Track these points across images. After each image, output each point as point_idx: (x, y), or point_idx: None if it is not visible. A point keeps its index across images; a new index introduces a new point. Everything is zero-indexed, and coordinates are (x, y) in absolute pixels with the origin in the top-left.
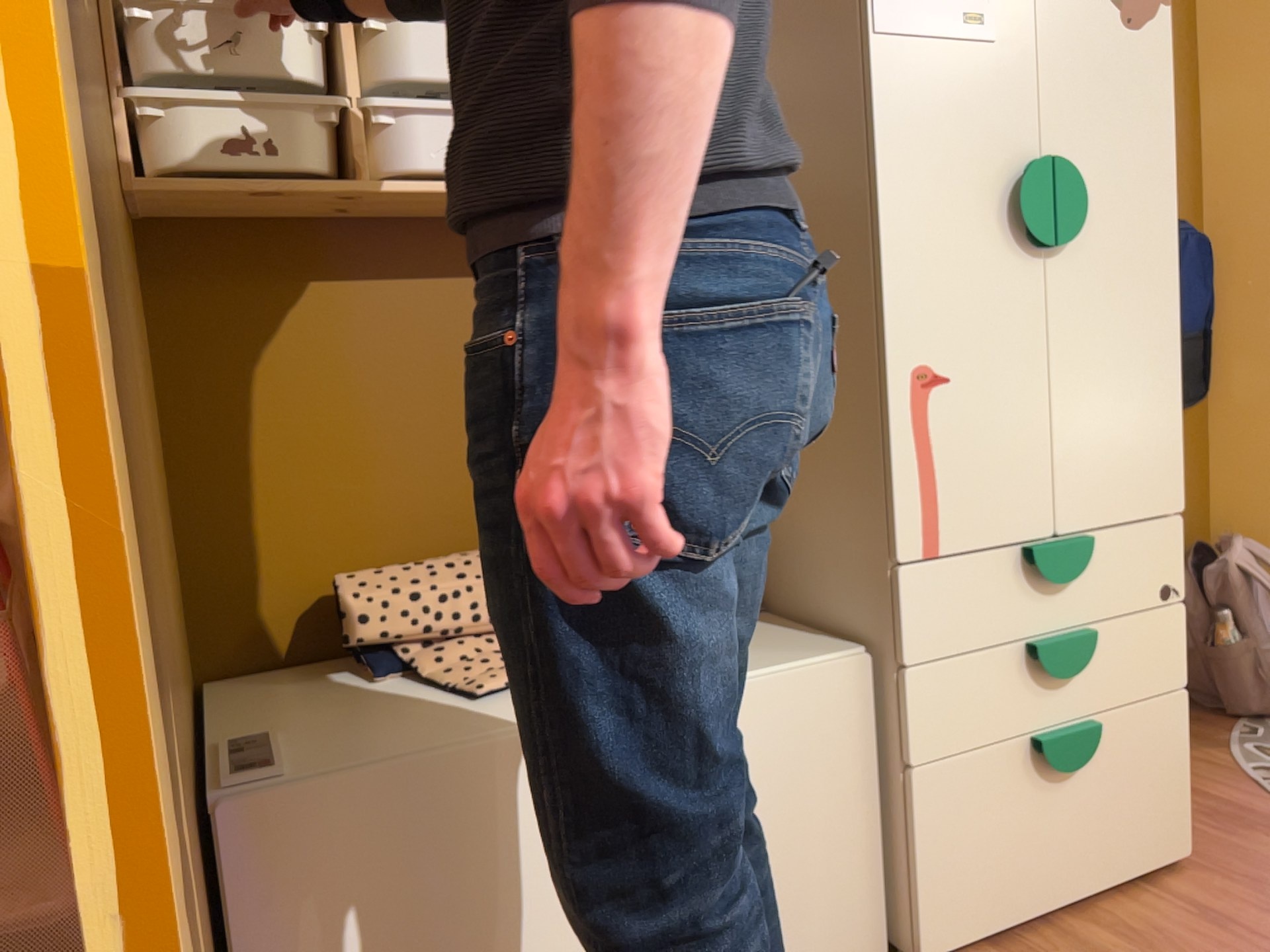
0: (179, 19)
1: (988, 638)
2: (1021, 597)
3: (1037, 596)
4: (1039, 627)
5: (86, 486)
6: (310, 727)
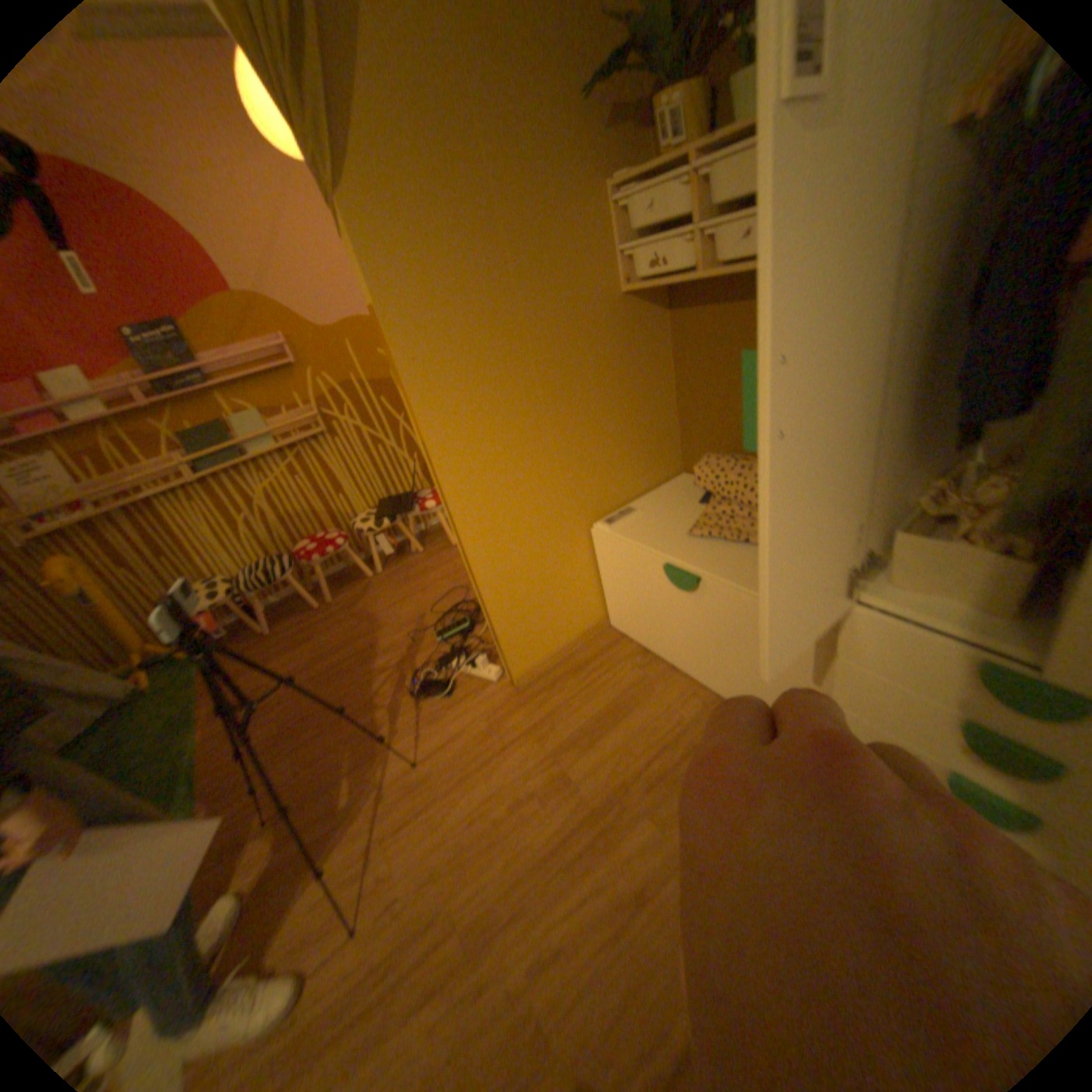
0: (631, 199)
1: (917, 684)
2: (968, 686)
3: (990, 697)
4: (985, 716)
5: (439, 475)
6: (650, 510)
